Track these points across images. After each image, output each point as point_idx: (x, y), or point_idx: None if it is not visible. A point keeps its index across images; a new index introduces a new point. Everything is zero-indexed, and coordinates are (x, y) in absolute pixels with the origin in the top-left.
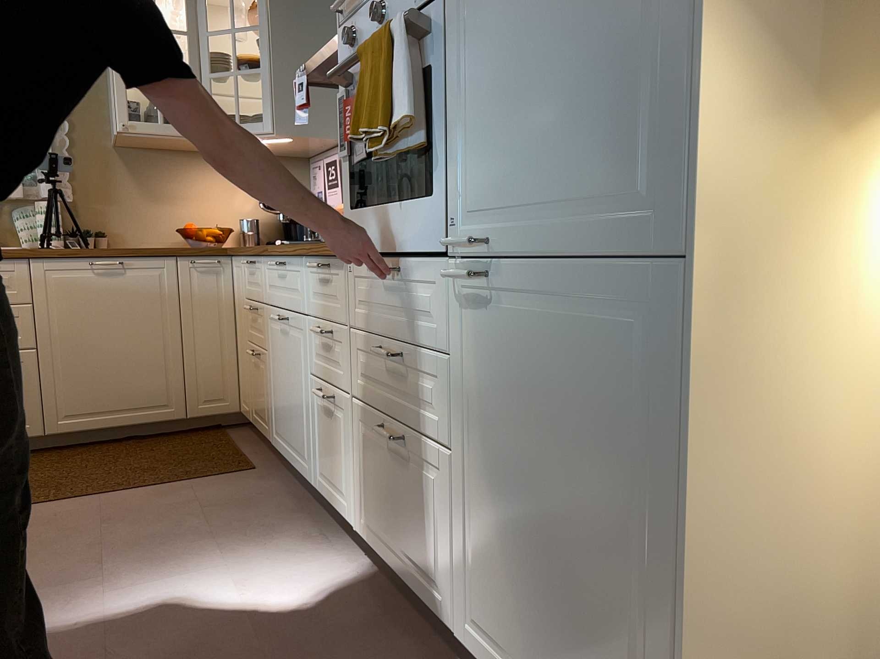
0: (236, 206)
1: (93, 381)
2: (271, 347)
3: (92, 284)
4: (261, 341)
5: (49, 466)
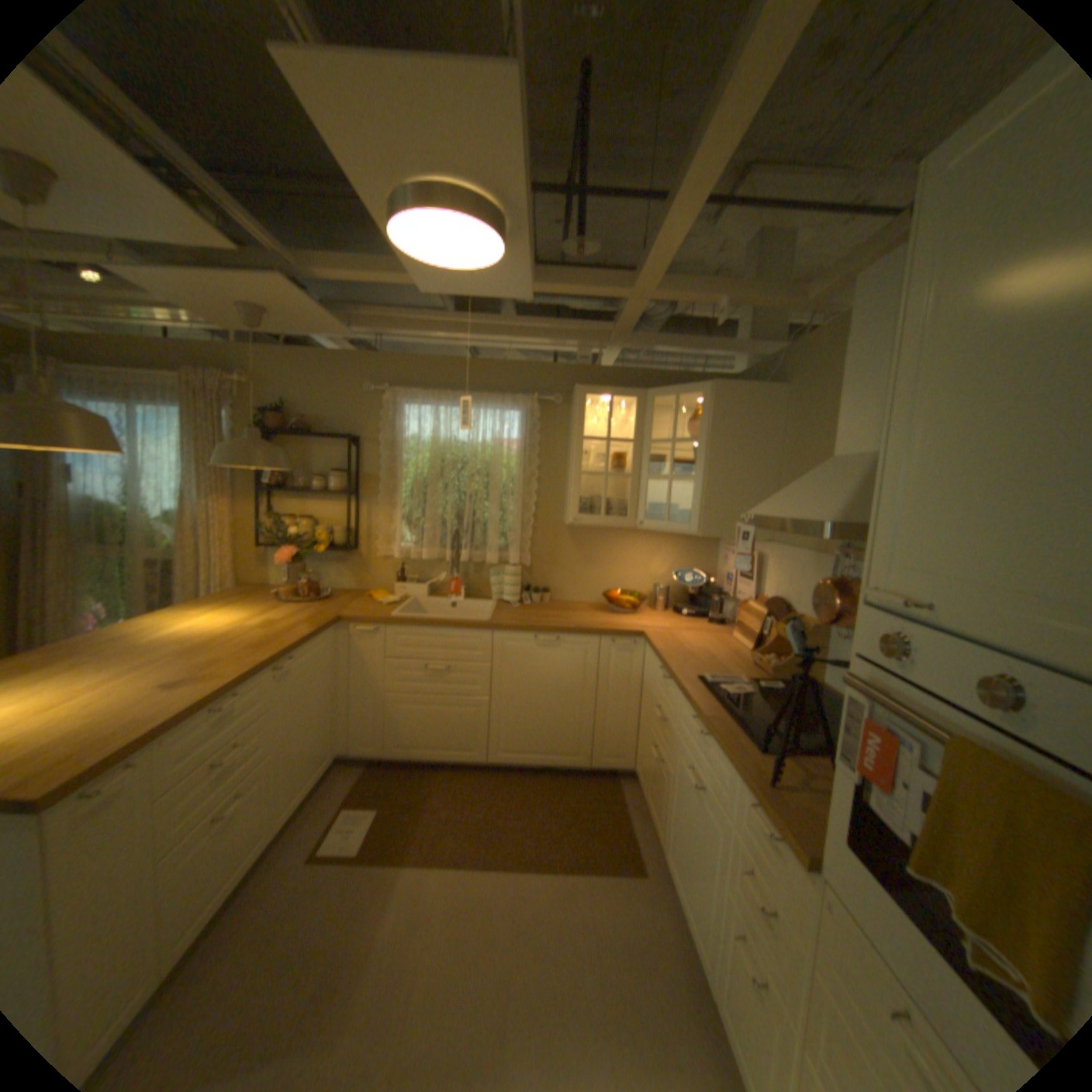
0: (652, 571)
1: (526, 727)
2: (679, 779)
3: (535, 652)
4: (668, 755)
5: (486, 797)
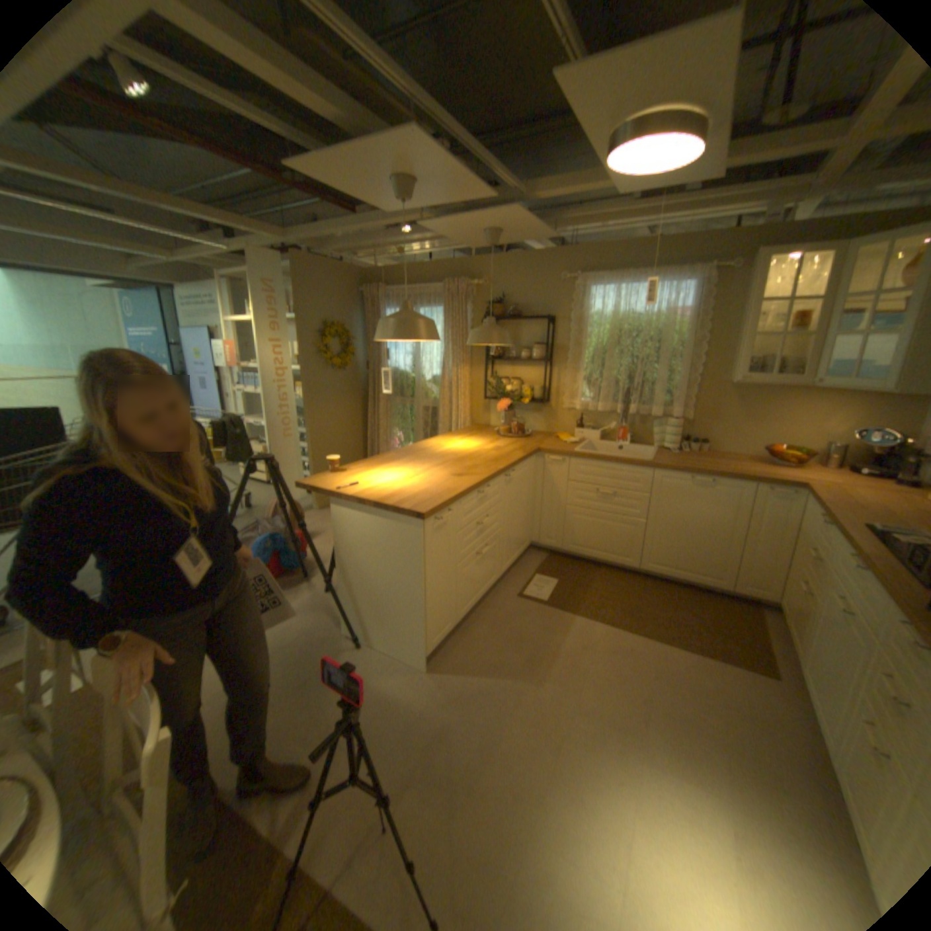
0: (828, 429)
1: (675, 549)
2: (827, 609)
3: (689, 490)
4: (818, 589)
5: (637, 592)
